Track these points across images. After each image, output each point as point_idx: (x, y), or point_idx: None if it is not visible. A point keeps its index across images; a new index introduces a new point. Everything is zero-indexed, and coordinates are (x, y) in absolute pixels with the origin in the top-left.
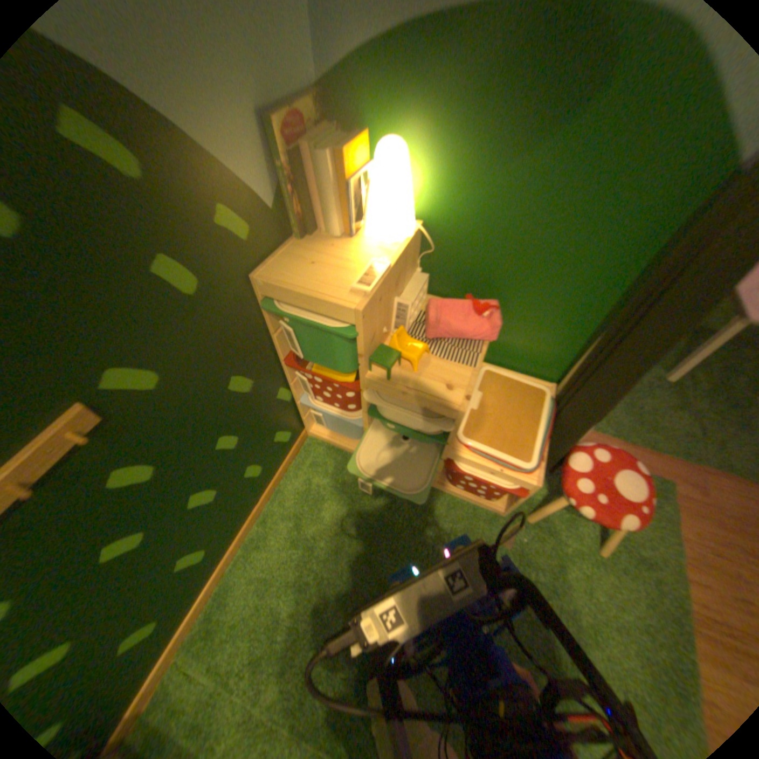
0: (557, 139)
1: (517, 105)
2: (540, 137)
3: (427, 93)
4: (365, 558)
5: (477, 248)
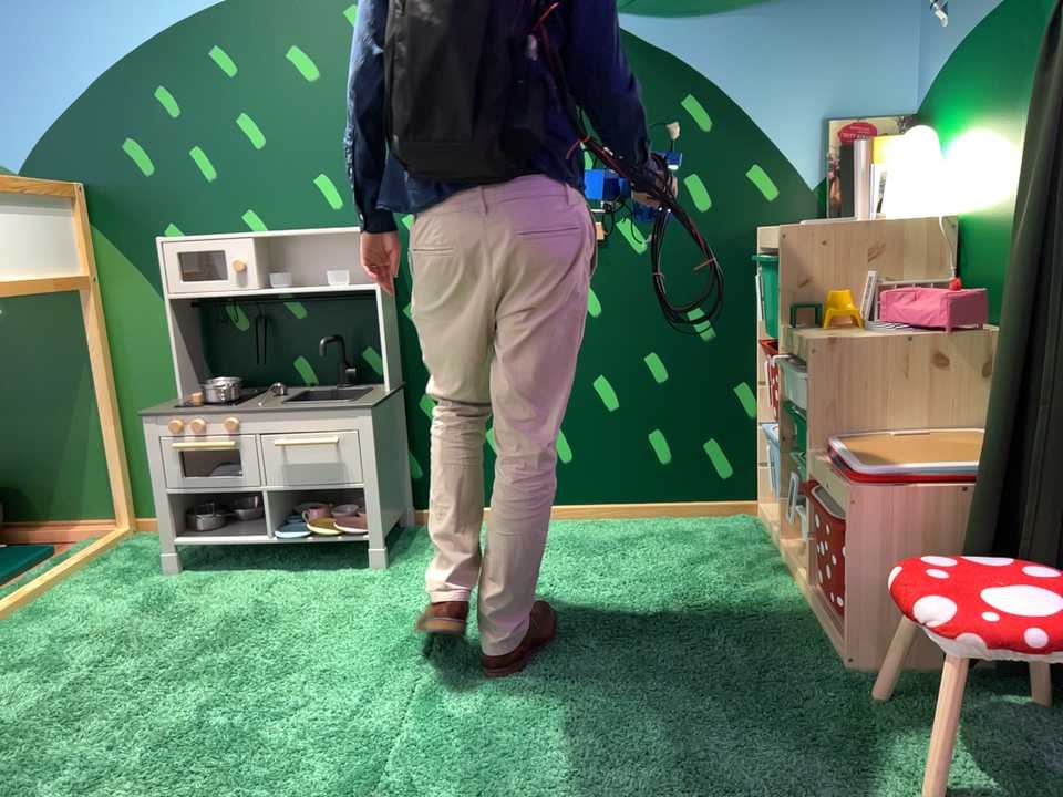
0: (1029, 90)
1: (1004, 75)
2: (1020, 94)
3: (961, 92)
4: (650, 580)
5: (995, 235)
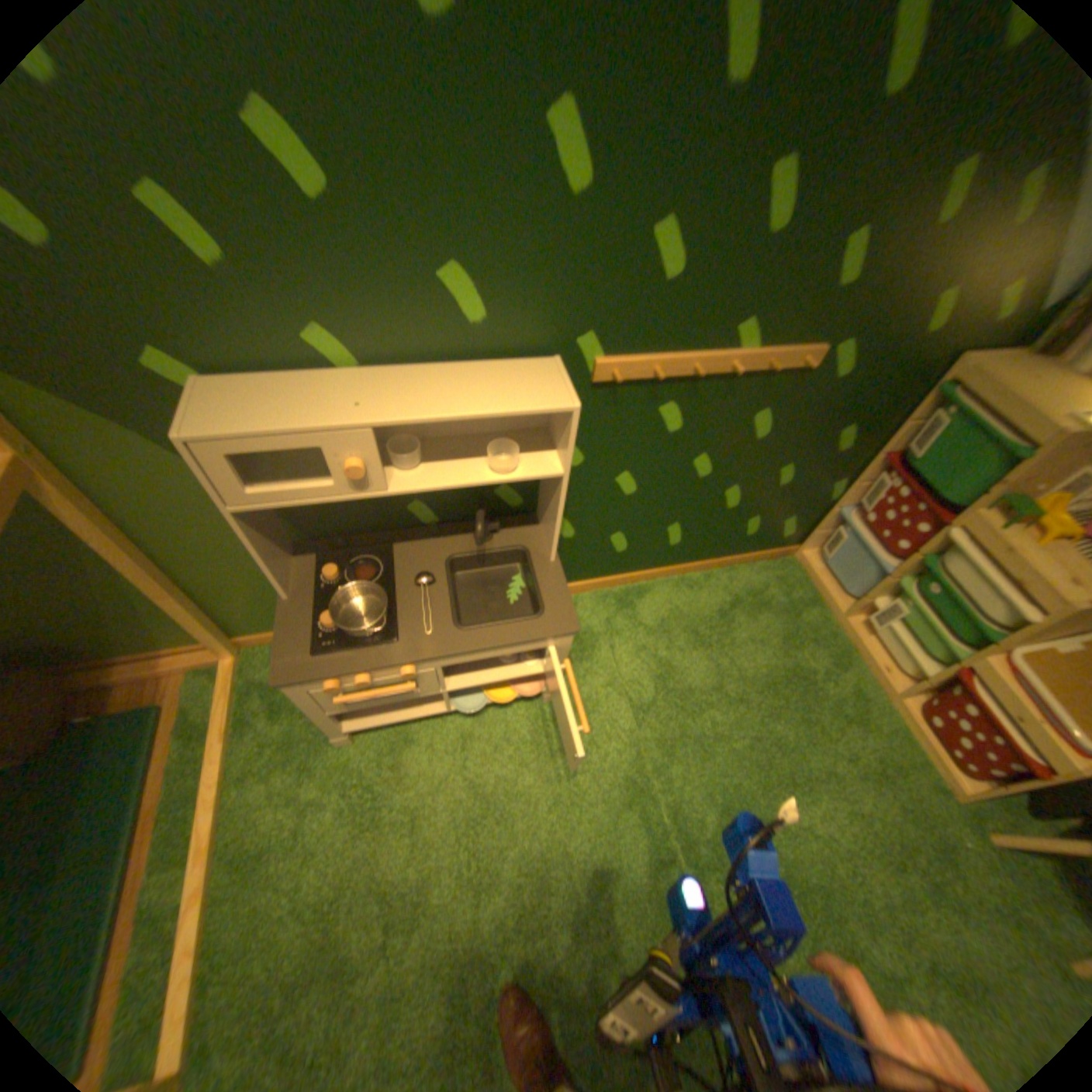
0: None
1: None
2: None
3: None
4: (773, 683)
5: None
